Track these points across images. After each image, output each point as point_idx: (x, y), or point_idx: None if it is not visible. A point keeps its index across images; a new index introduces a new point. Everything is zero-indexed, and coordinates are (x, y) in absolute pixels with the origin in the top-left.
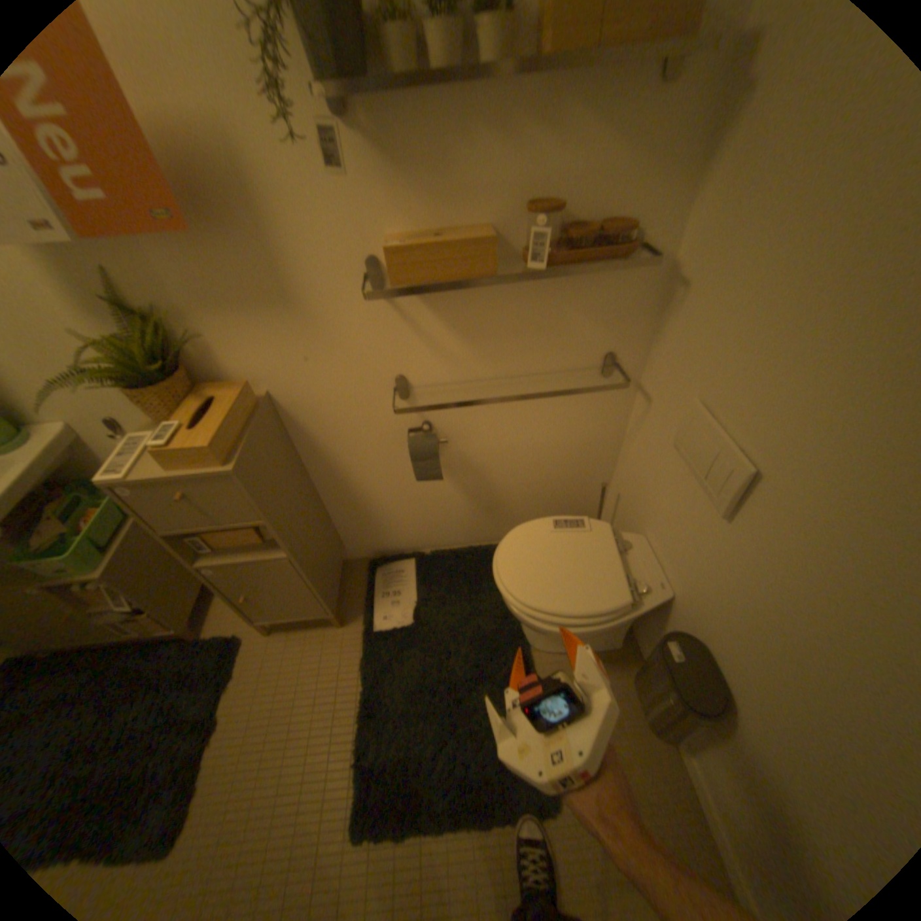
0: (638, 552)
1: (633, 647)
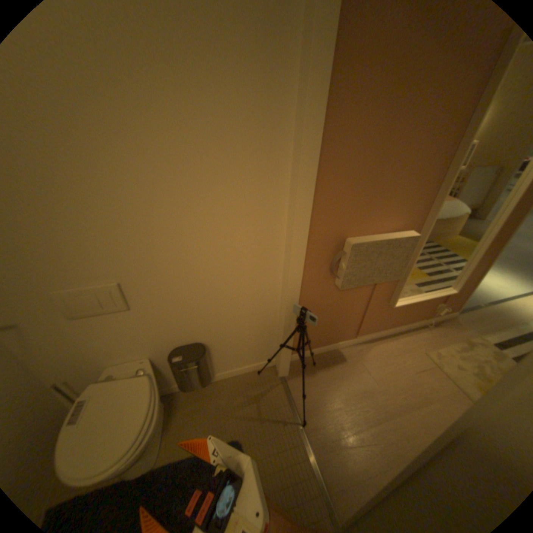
0: (115, 373)
1: (162, 399)
